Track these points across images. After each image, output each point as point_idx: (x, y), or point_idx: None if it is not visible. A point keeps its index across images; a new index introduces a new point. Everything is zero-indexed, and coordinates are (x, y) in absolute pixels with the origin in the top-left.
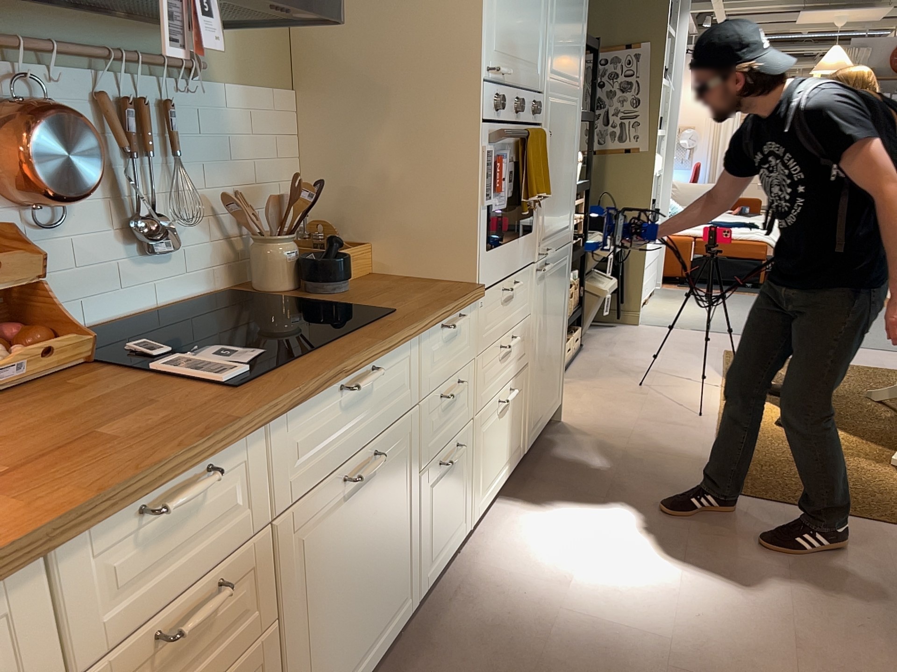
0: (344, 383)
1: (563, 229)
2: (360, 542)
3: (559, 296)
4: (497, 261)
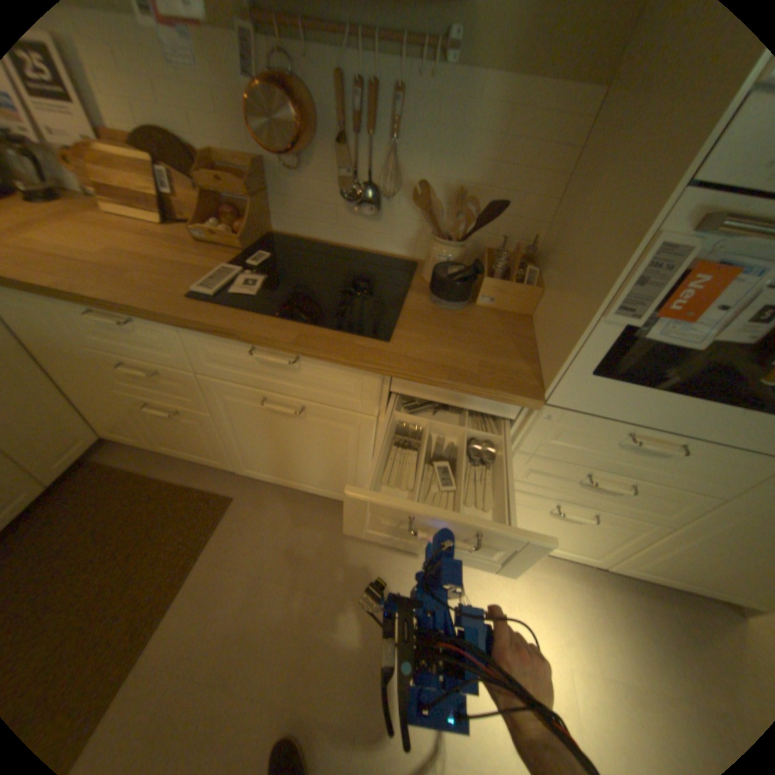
0: (254, 347)
1: None
2: (287, 438)
3: None
4: (626, 398)
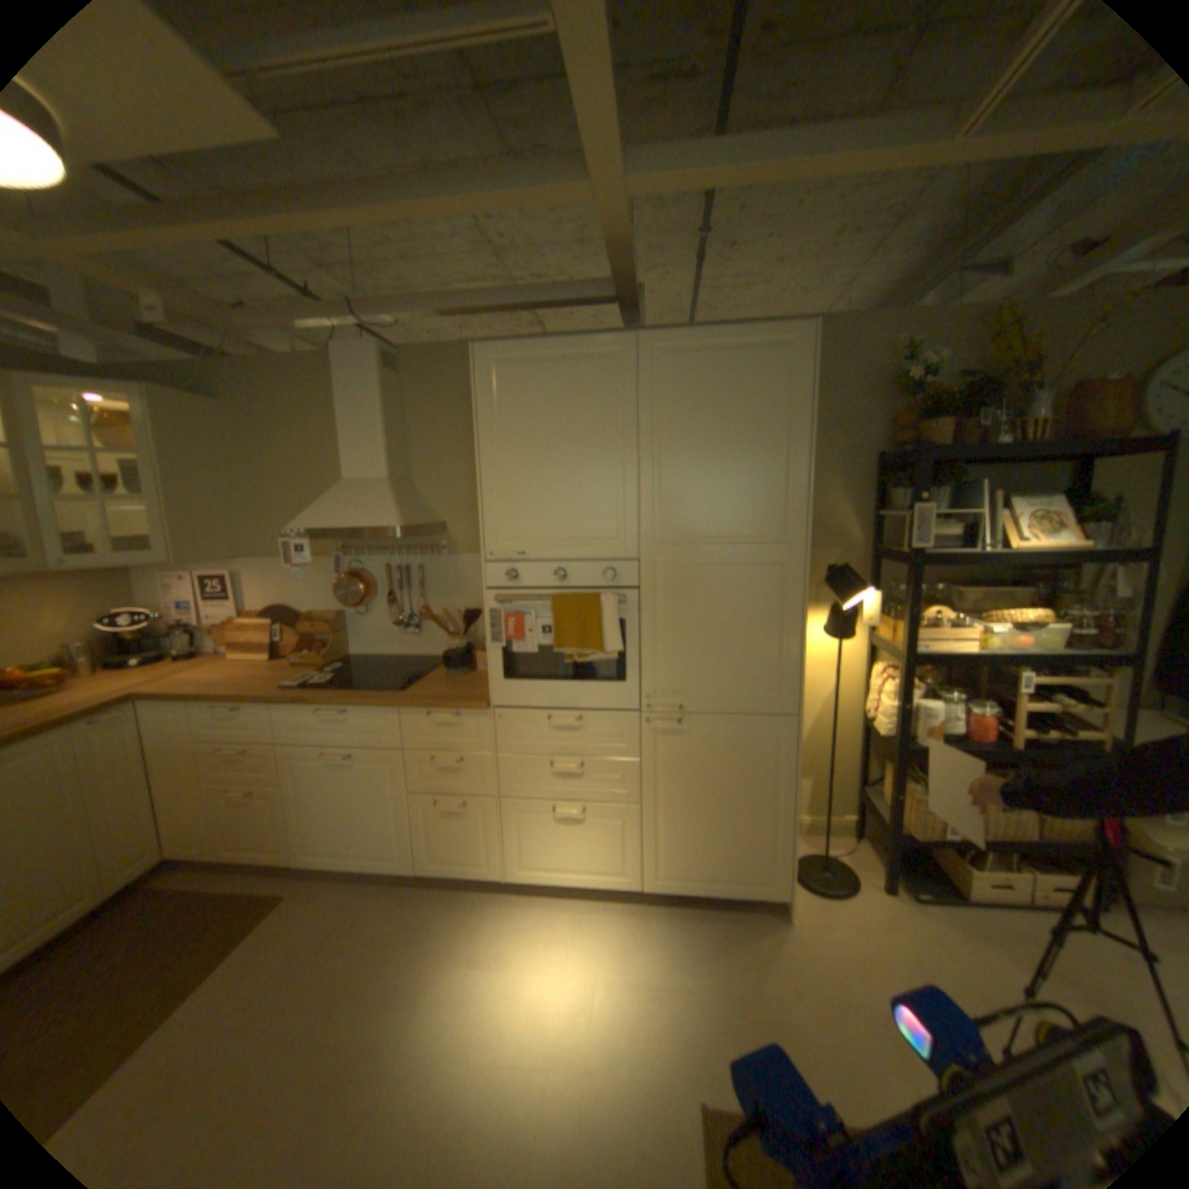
0: (317, 709)
1: (751, 694)
2: (339, 796)
3: (749, 768)
4: (527, 691)
